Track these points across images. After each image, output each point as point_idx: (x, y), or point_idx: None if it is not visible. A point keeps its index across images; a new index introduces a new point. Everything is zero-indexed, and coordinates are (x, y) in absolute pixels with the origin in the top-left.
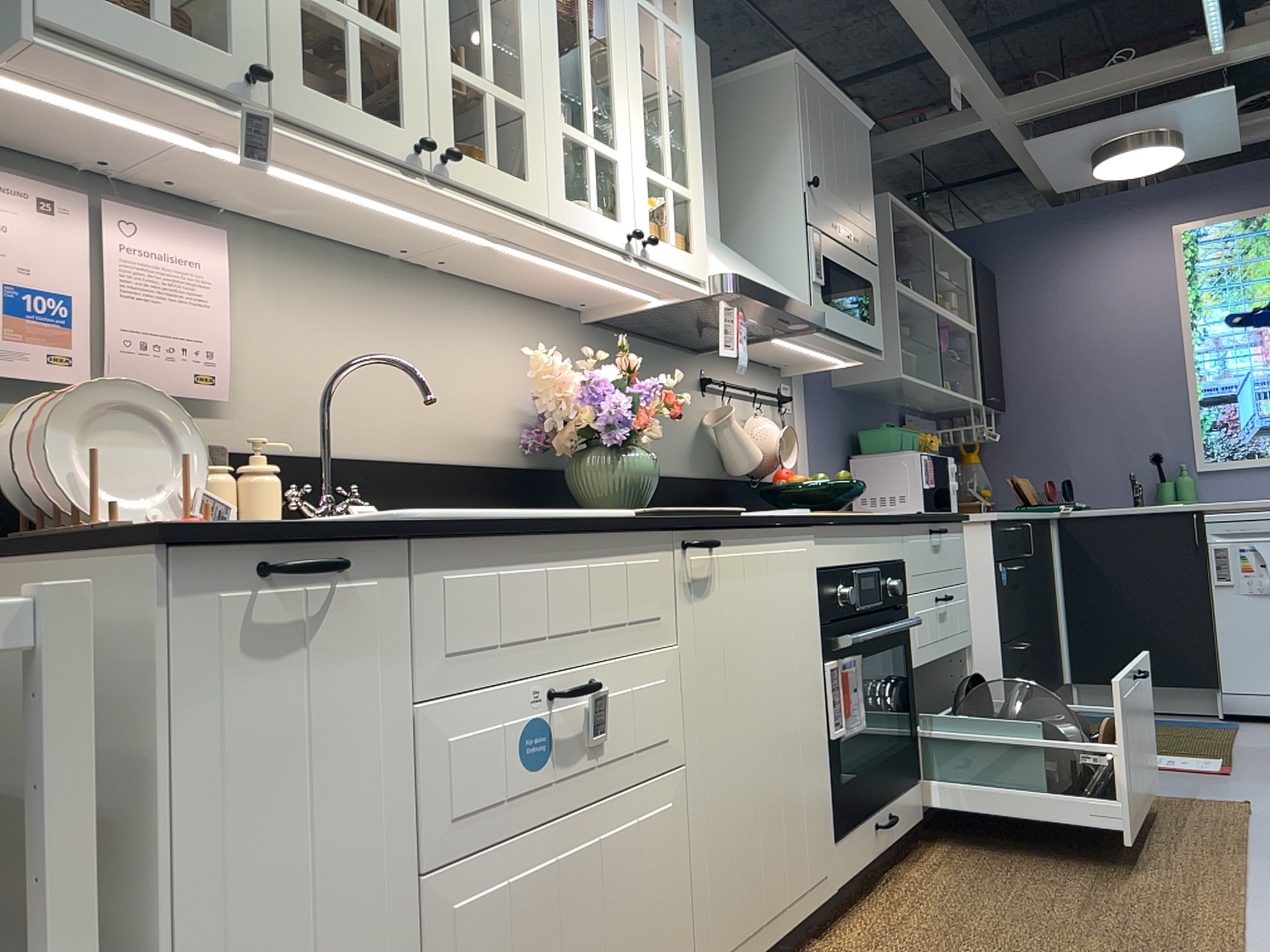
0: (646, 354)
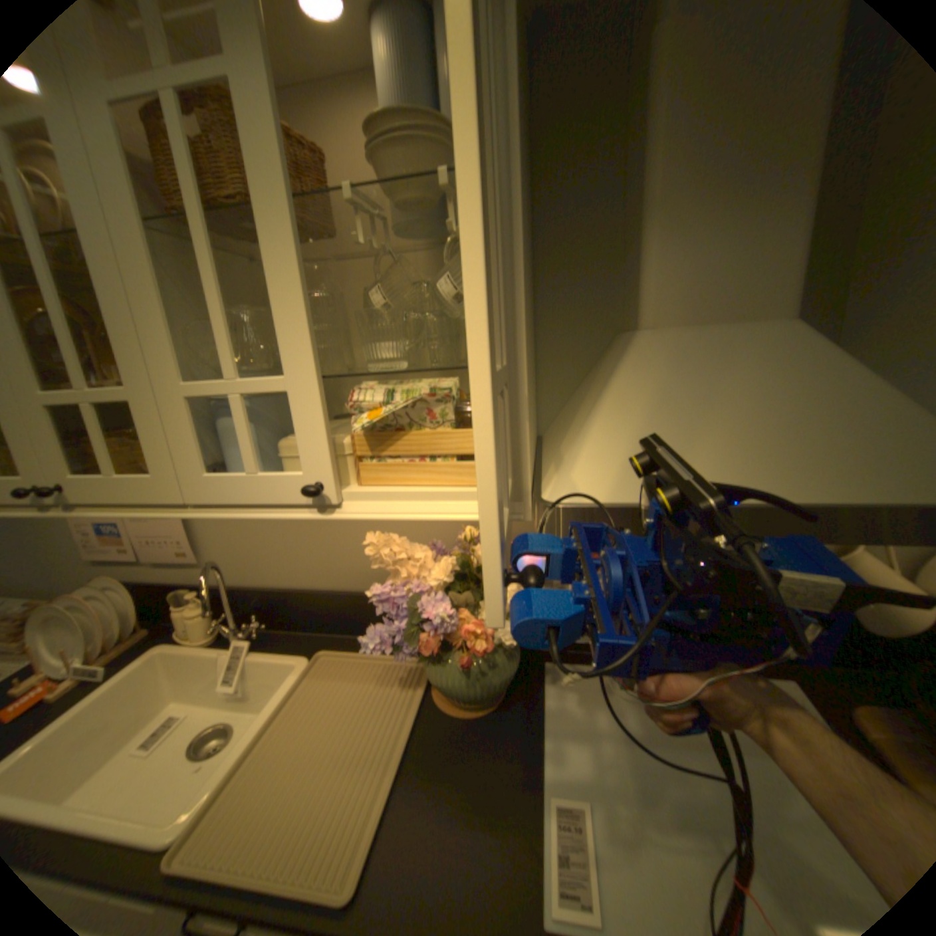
0: None
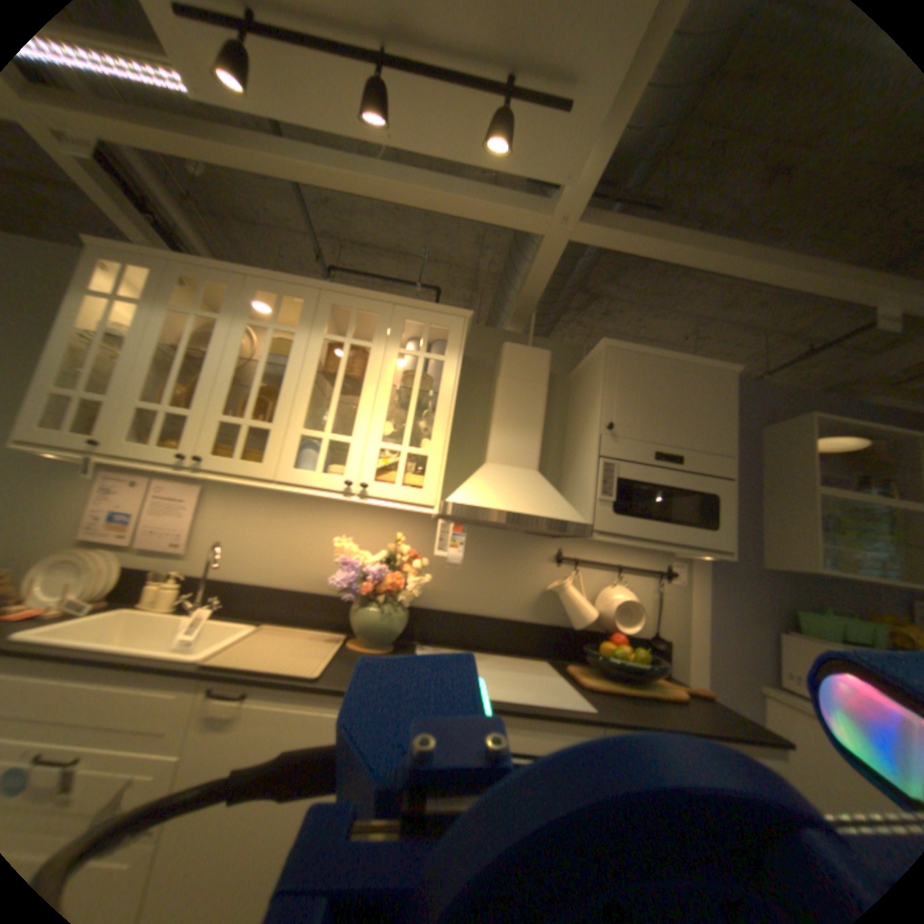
0: (489, 539)
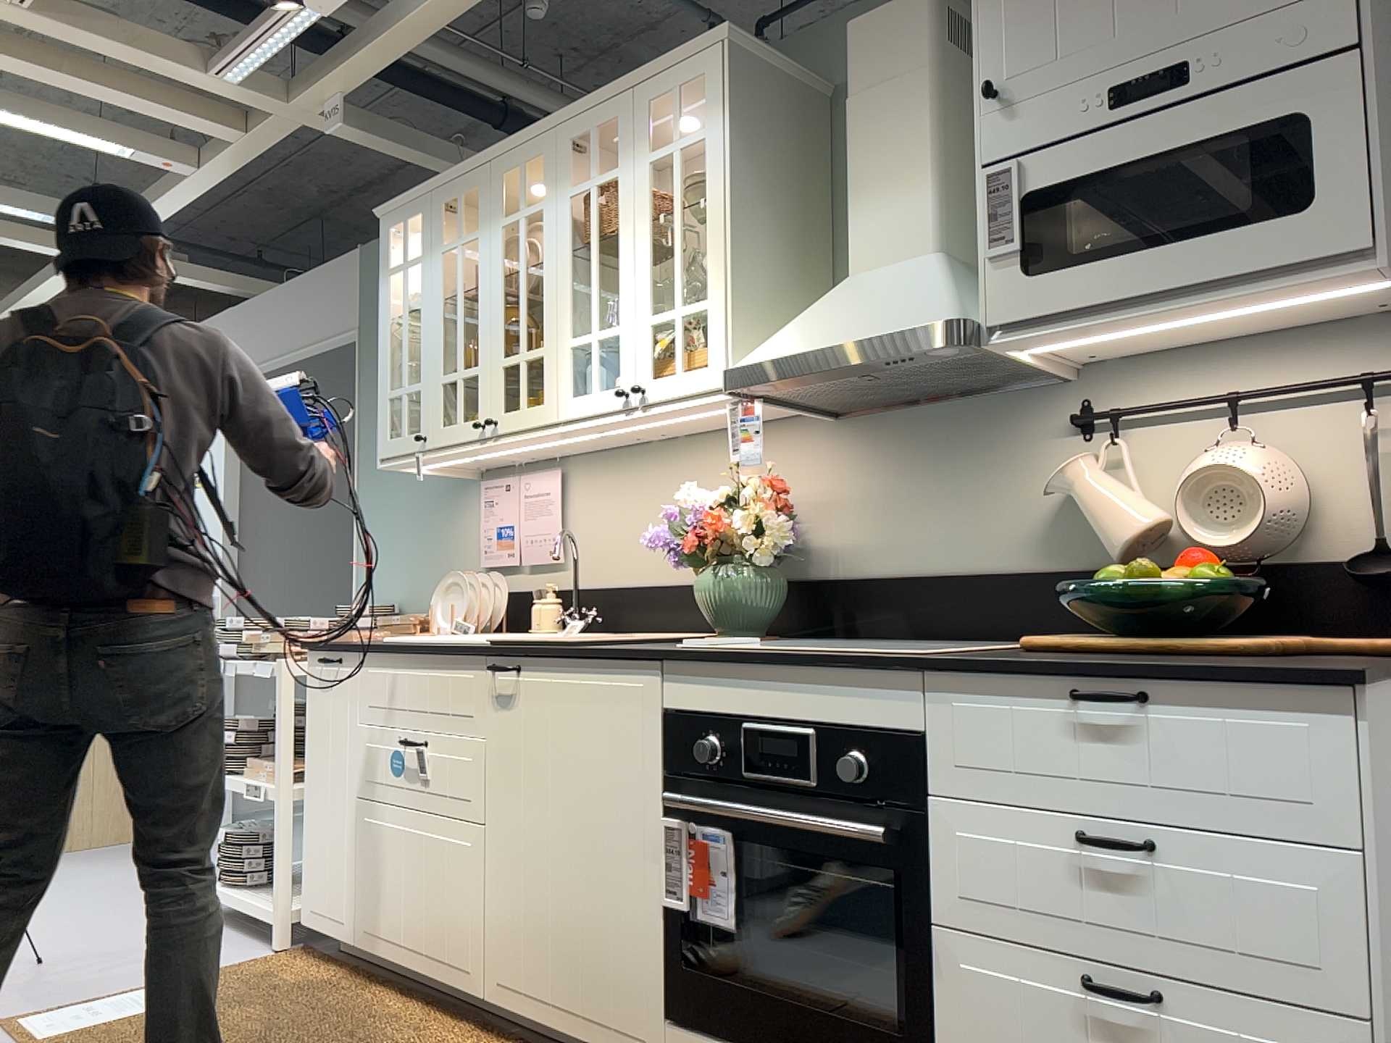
0: (936, 422)
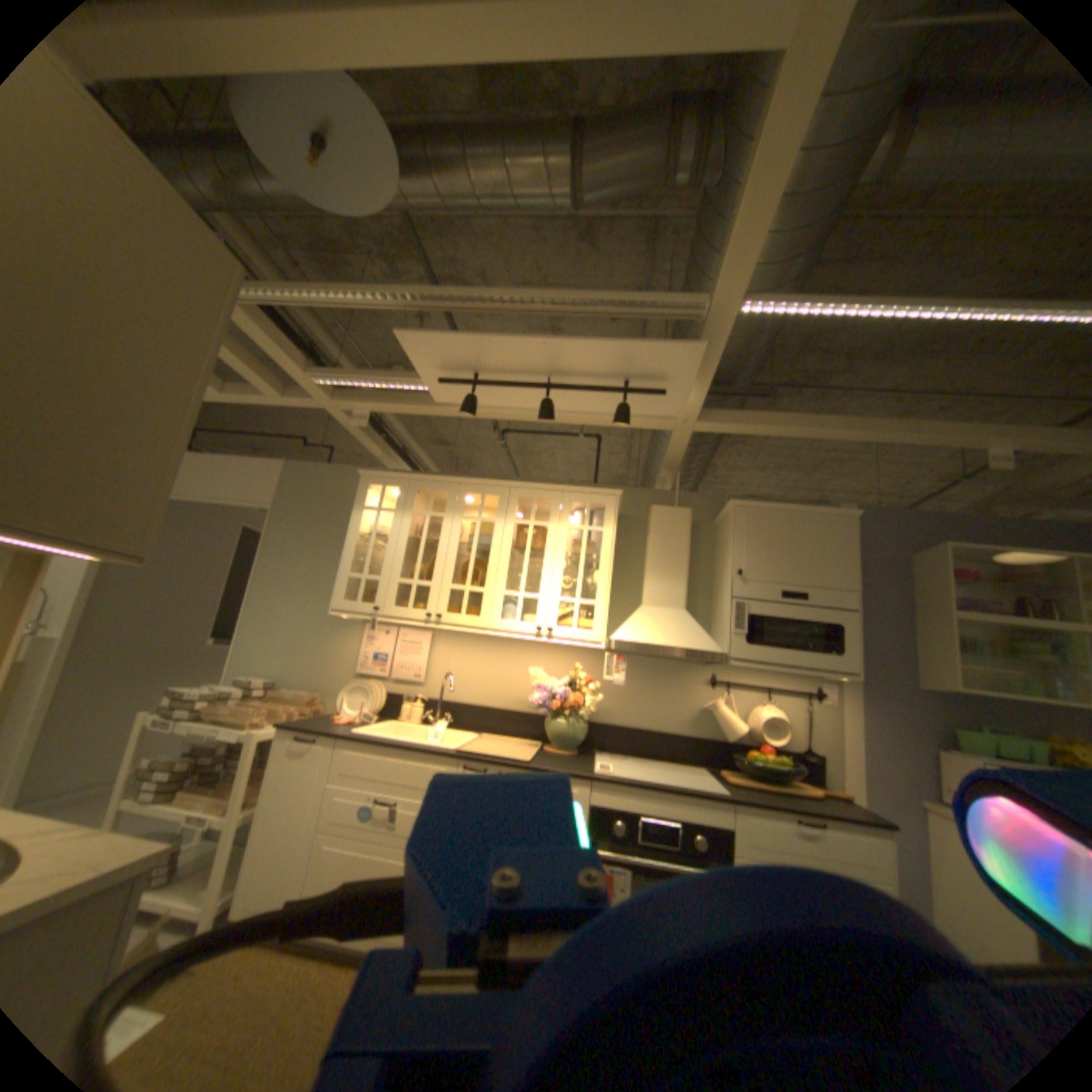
0: (652, 666)
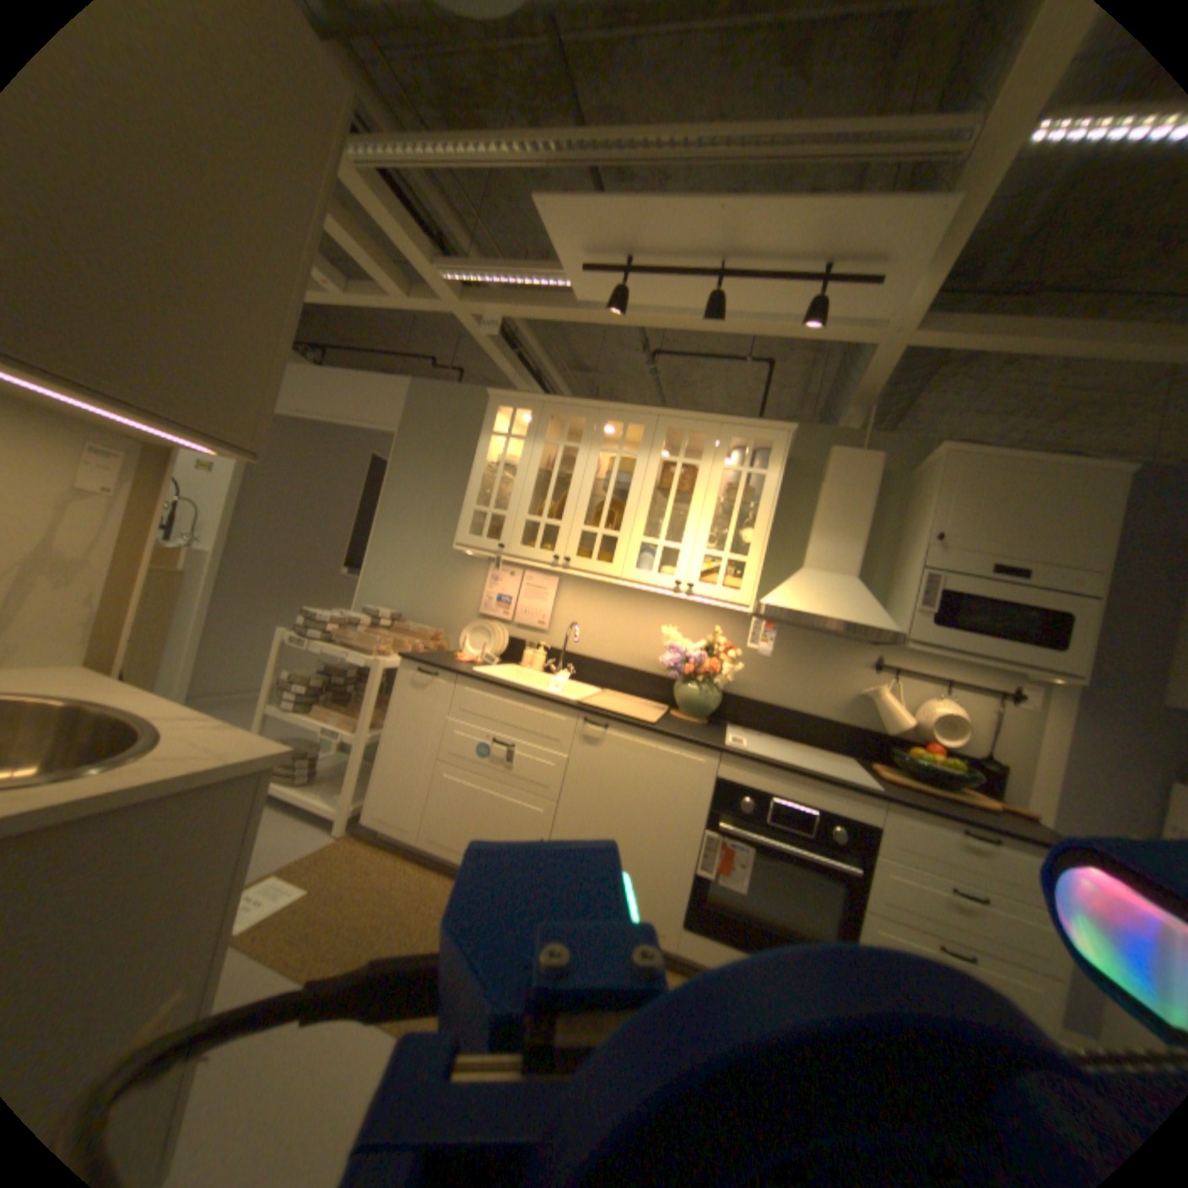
0: (805, 640)
